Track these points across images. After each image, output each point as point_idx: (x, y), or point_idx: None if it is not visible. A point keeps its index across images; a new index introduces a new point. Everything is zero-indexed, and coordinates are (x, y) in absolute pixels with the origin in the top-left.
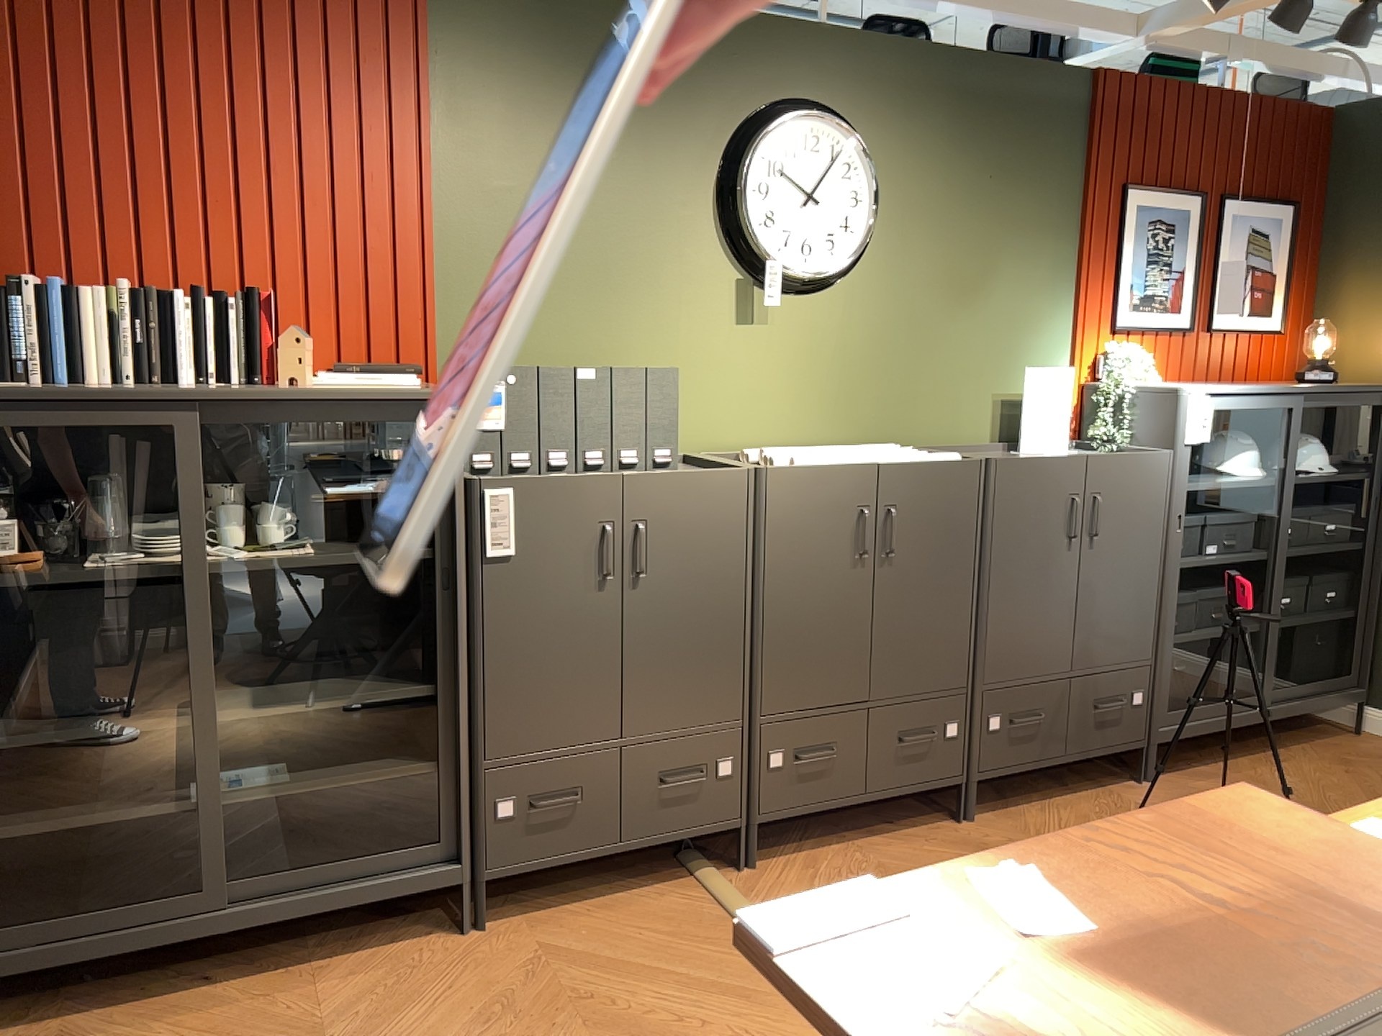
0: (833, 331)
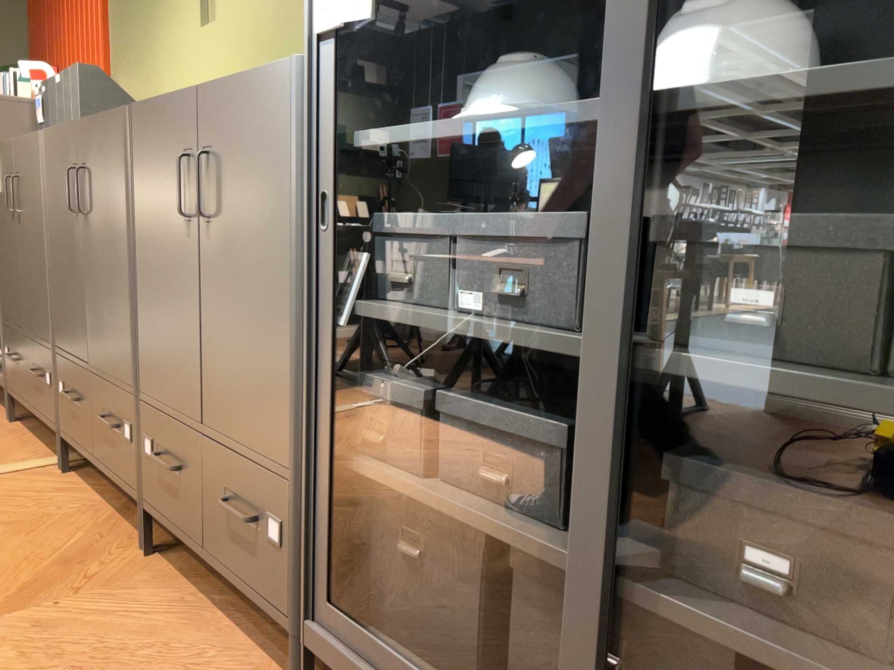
0: (249, 13)
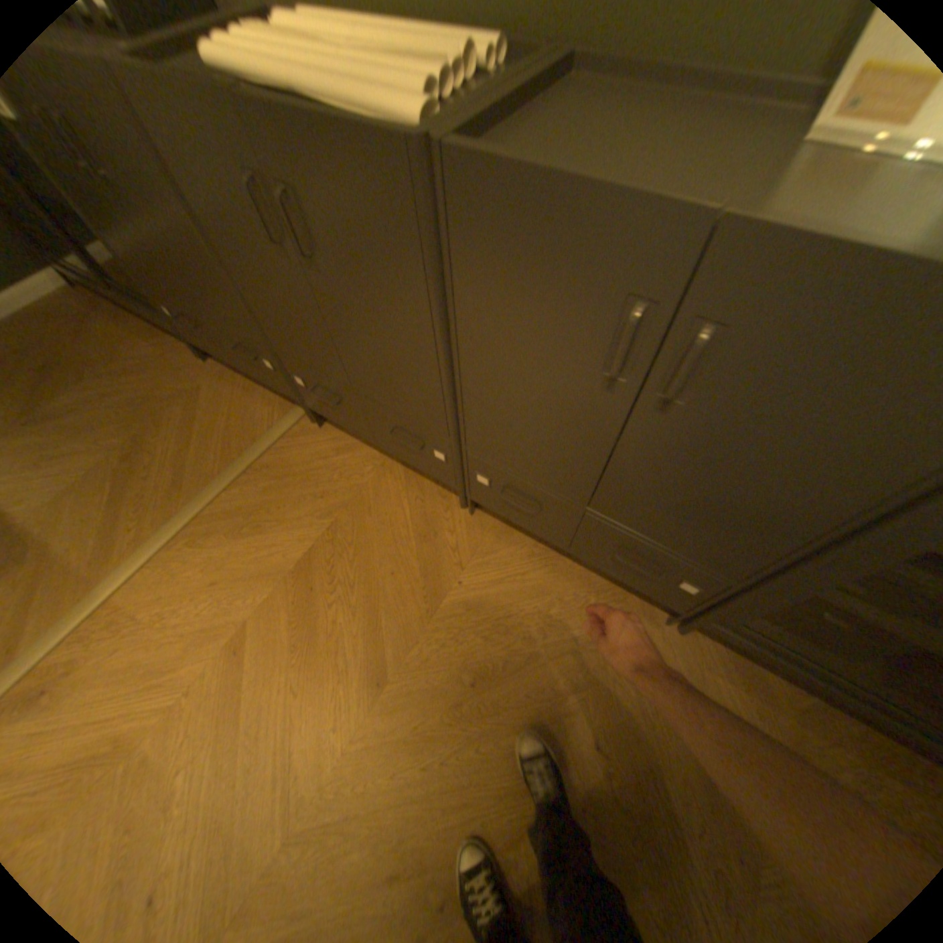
0: None
